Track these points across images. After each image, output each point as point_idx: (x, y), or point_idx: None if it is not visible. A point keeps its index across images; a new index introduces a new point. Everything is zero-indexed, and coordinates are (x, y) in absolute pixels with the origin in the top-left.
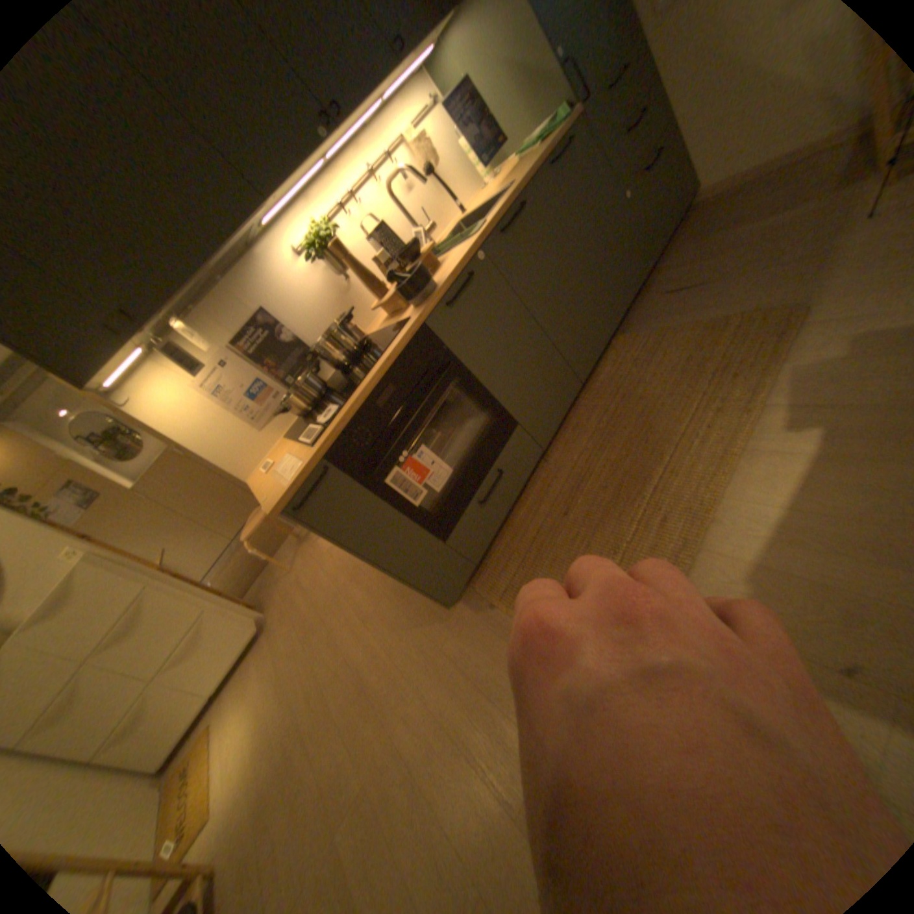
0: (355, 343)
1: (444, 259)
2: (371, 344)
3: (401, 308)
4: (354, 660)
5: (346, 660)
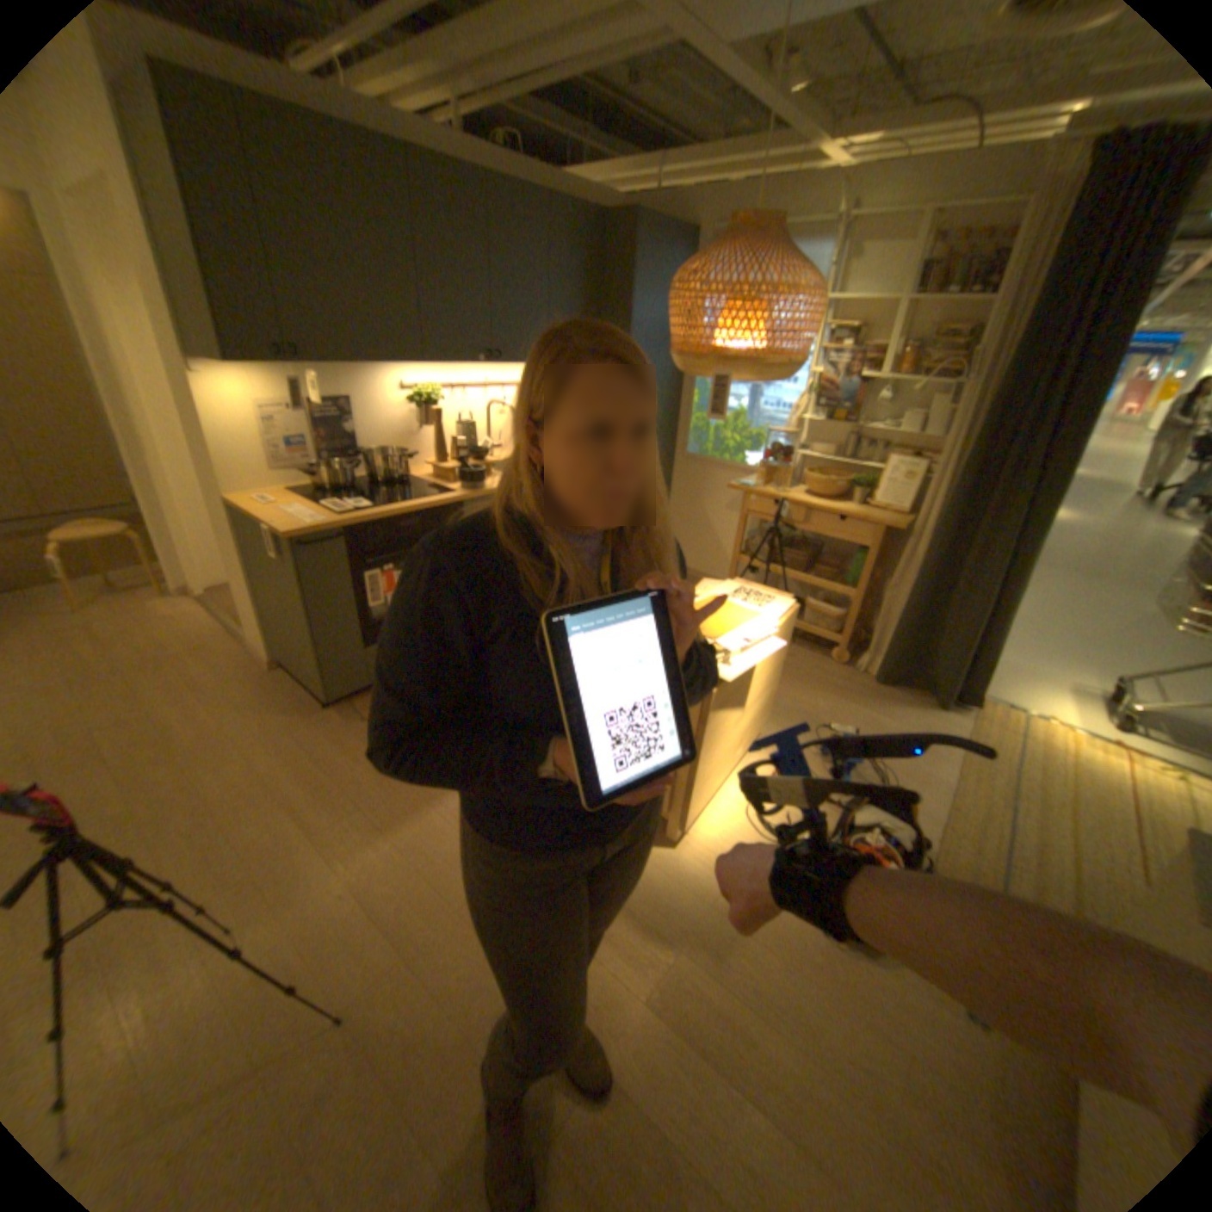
0: (396, 476)
1: (495, 478)
2: (411, 487)
3: (447, 483)
4: (163, 722)
5: (149, 720)
